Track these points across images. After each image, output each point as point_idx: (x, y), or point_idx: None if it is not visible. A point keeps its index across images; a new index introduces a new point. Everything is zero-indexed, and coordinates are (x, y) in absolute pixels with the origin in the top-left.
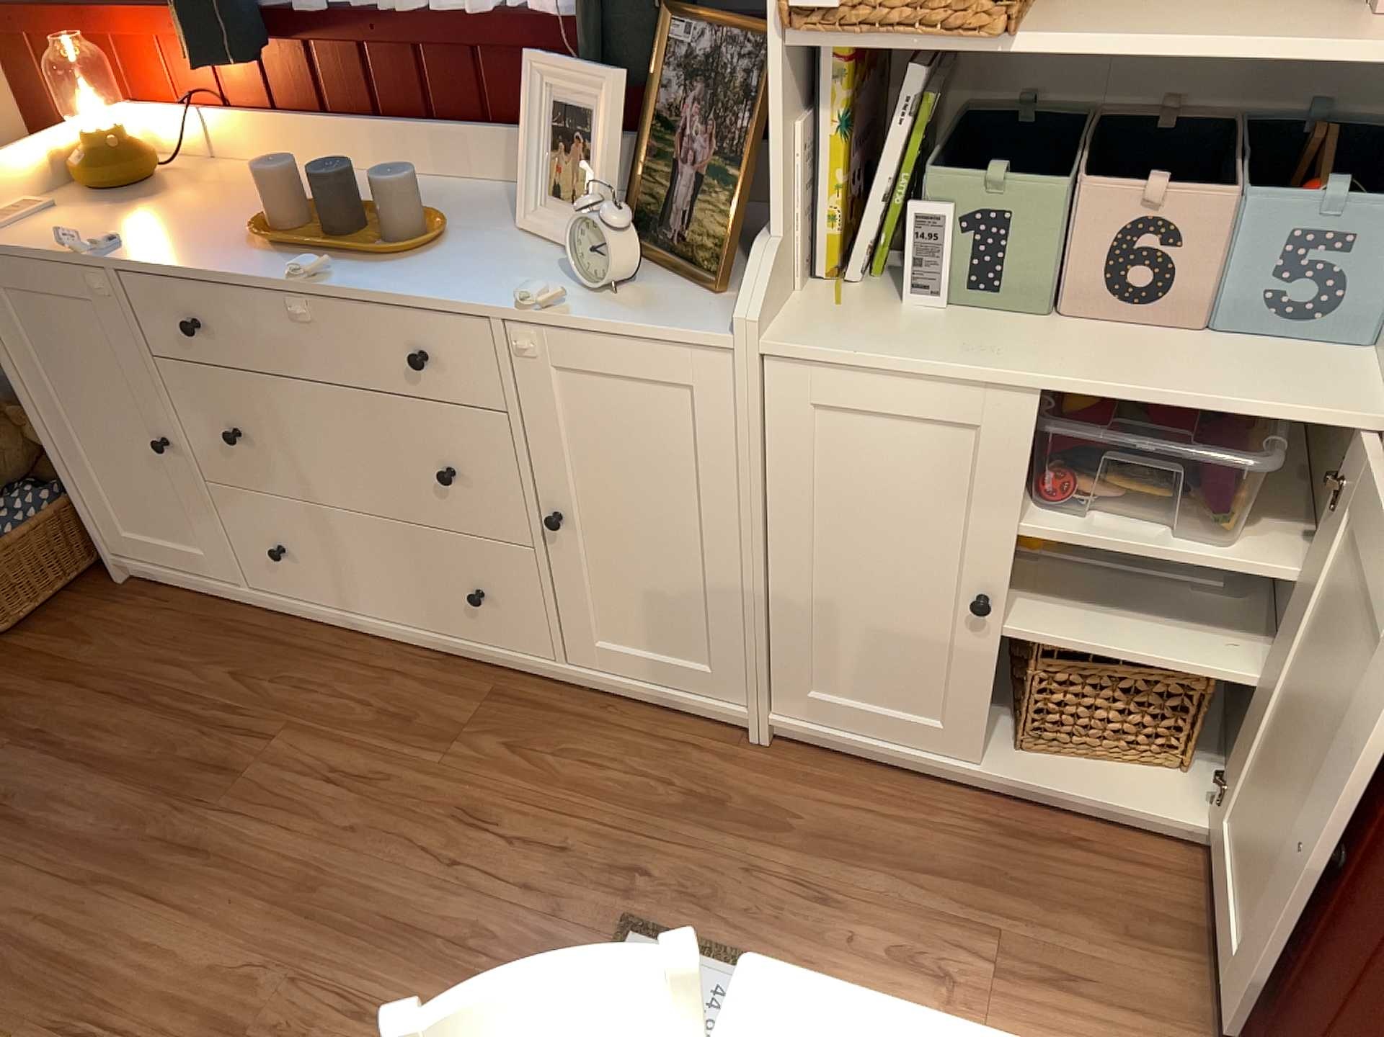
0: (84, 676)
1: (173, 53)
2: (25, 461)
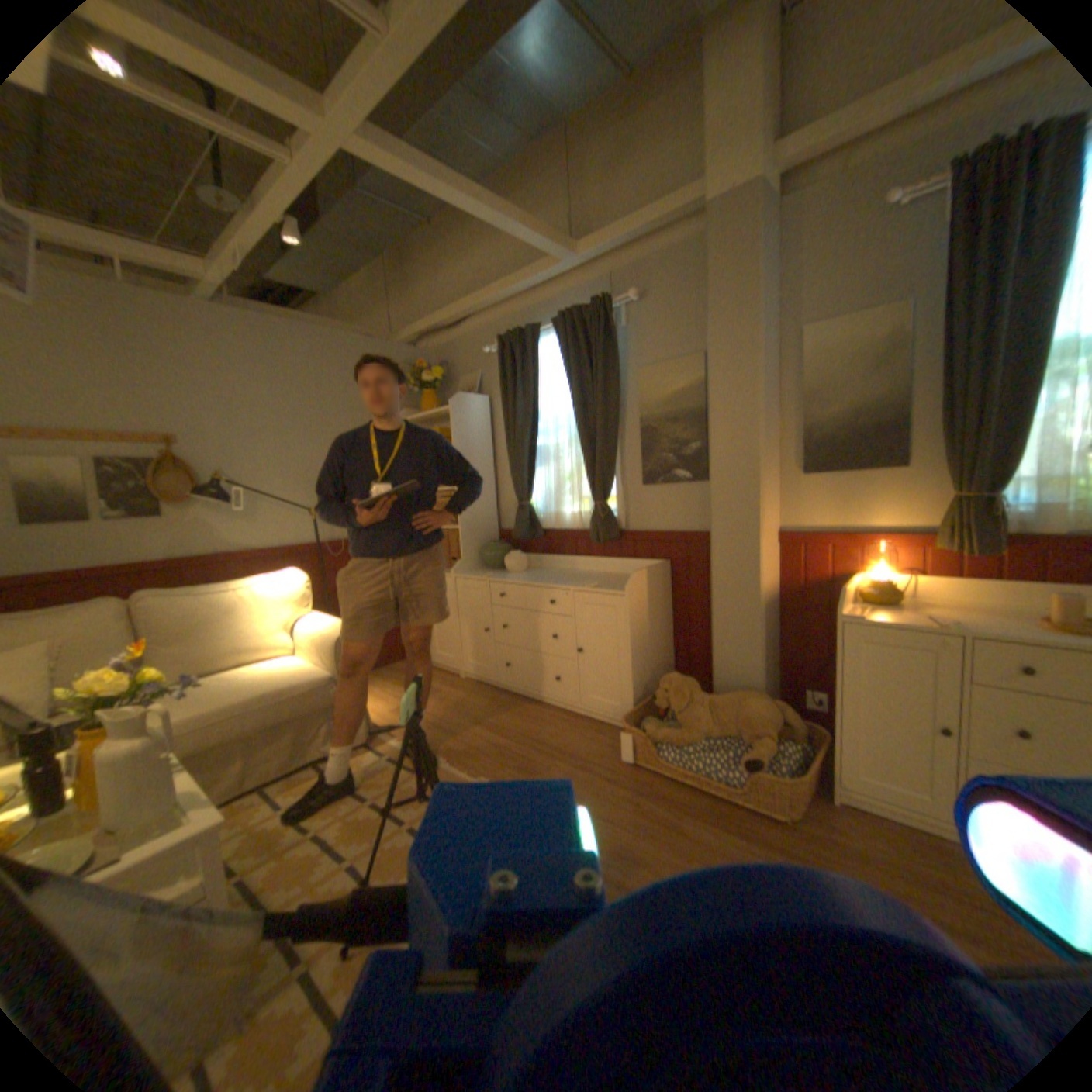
0: (862, 863)
1: (907, 546)
2: (778, 726)
